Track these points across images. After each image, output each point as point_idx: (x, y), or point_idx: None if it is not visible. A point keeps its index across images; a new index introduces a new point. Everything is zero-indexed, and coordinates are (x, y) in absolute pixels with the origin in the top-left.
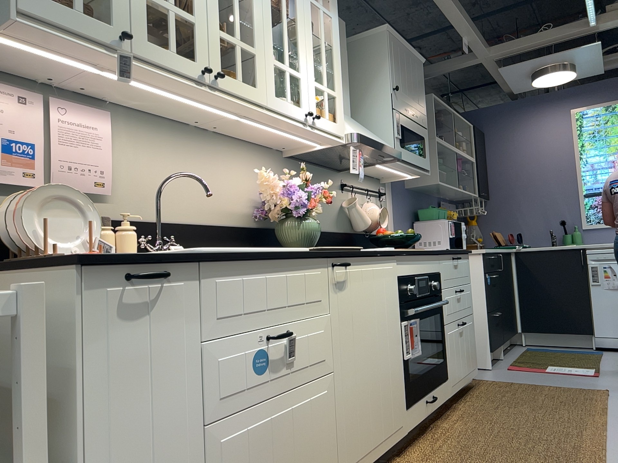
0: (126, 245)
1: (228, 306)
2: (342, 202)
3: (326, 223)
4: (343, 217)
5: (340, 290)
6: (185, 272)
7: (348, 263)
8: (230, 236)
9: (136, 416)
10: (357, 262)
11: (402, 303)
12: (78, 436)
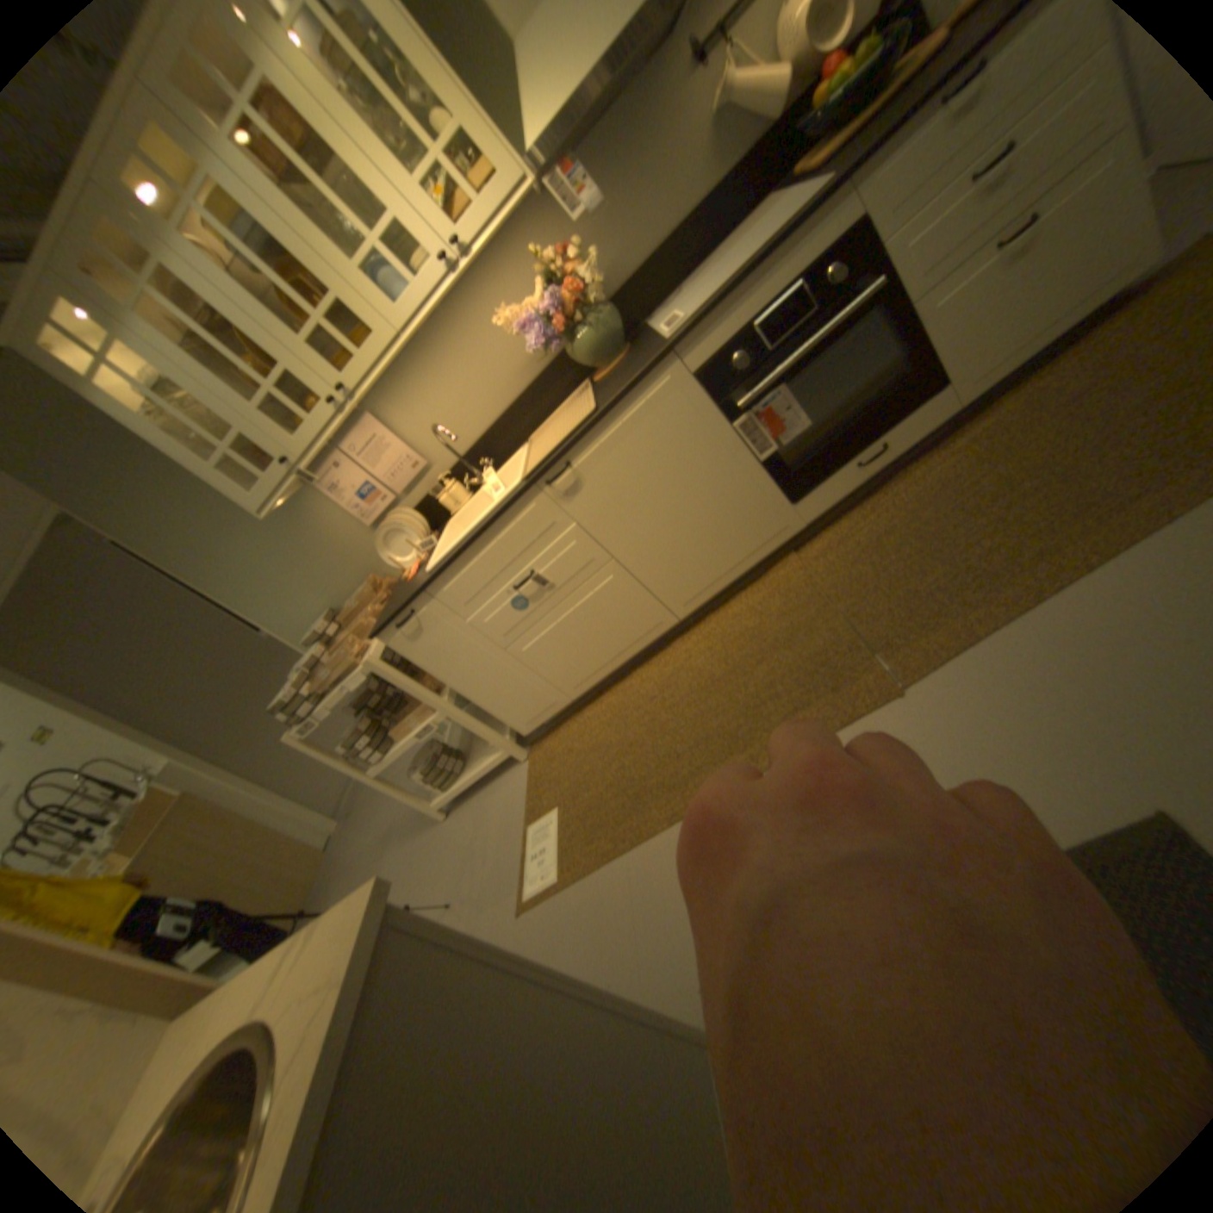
0: (459, 496)
1: (469, 591)
2: (712, 91)
3: (690, 189)
4: (730, 121)
5: (576, 492)
6: (425, 598)
7: (570, 457)
8: (544, 386)
9: (463, 662)
10: (586, 443)
11: (726, 395)
12: (444, 677)
